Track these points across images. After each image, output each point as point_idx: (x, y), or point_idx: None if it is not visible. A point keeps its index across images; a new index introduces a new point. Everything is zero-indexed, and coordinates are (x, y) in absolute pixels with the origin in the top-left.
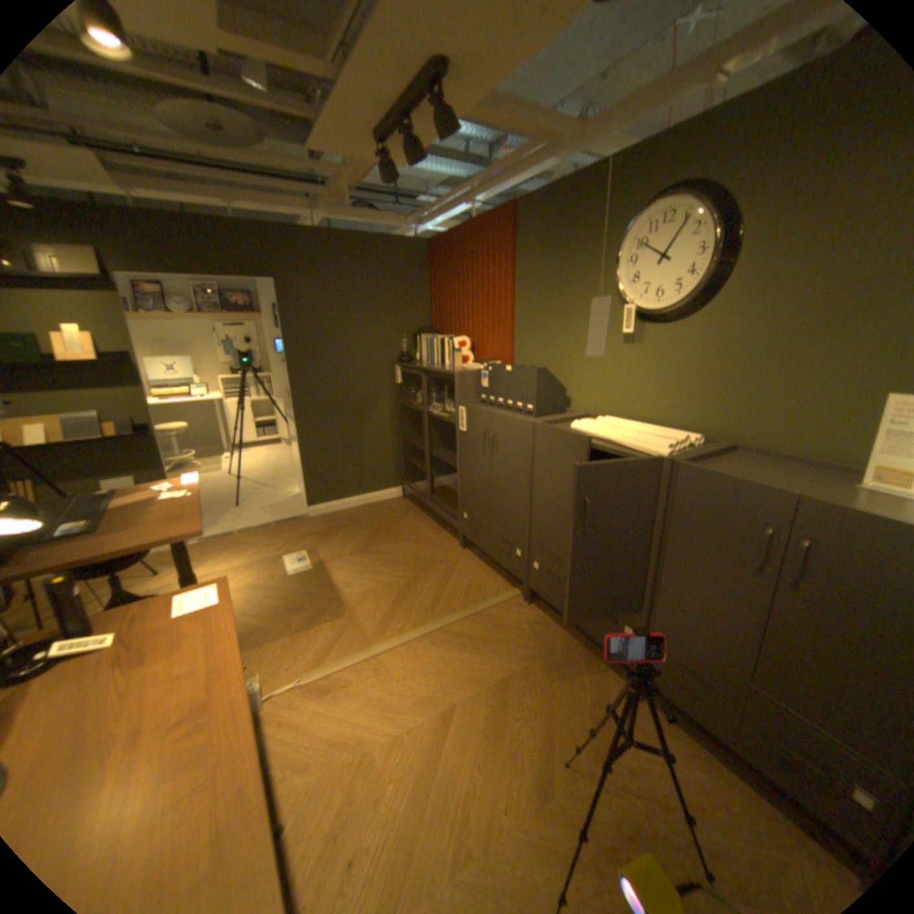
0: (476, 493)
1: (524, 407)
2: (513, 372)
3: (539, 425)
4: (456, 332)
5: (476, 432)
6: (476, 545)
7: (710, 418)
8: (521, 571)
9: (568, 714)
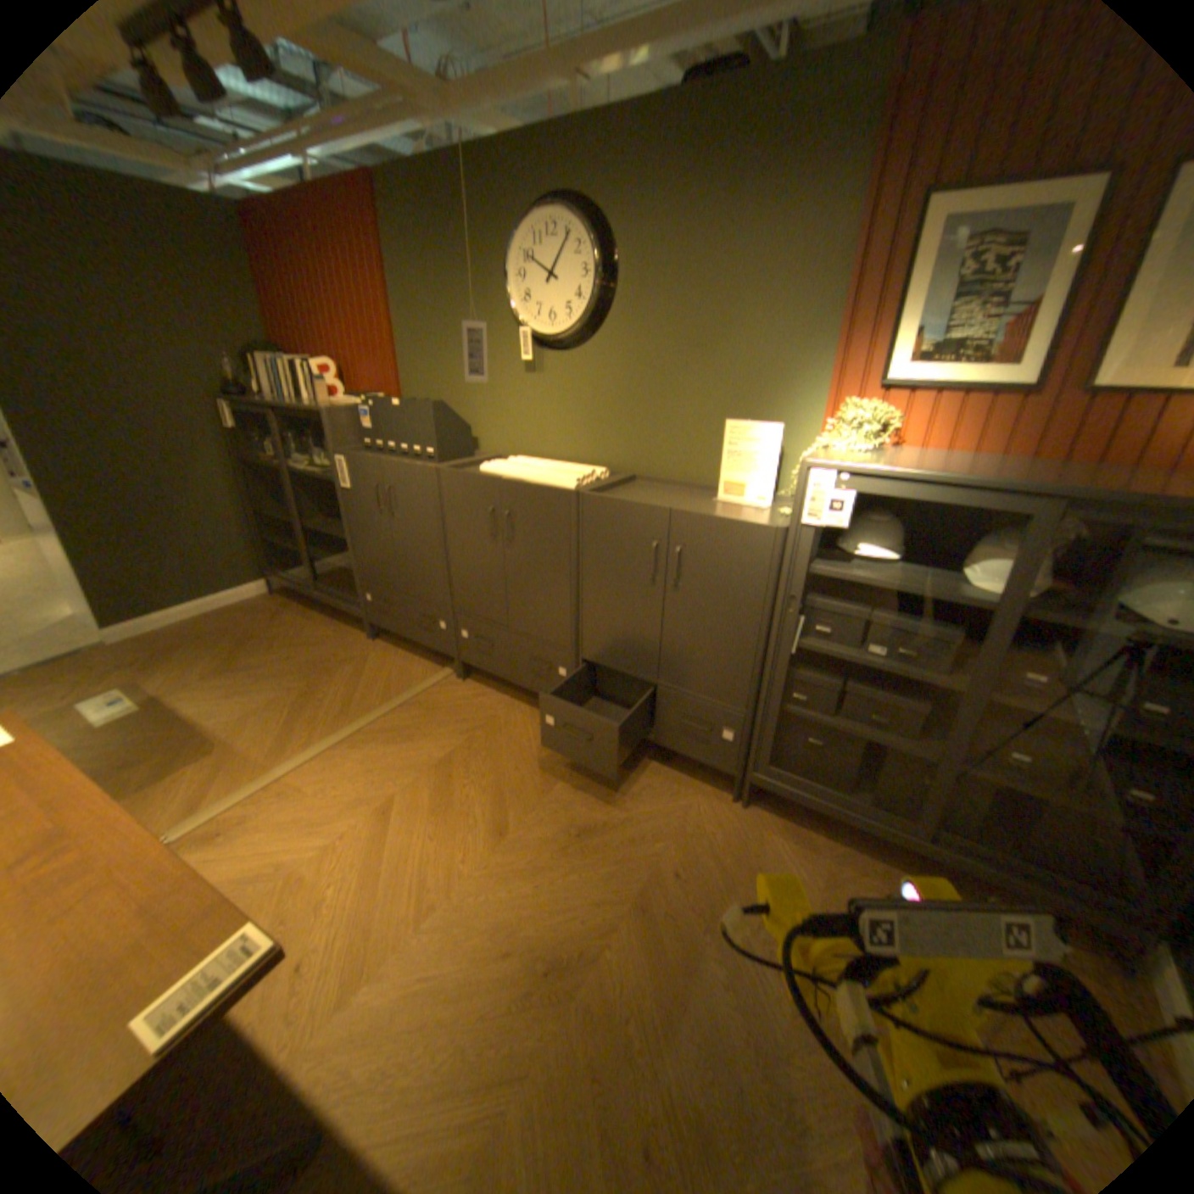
0: (379, 565)
1: (423, 449)
2: (402, 406)
3: (444, 469)
4: (310, 350)
5: (365, 486)
6: (389, 630)
7: (612, 451)
8: (449, 644)
9: (515, 764)
